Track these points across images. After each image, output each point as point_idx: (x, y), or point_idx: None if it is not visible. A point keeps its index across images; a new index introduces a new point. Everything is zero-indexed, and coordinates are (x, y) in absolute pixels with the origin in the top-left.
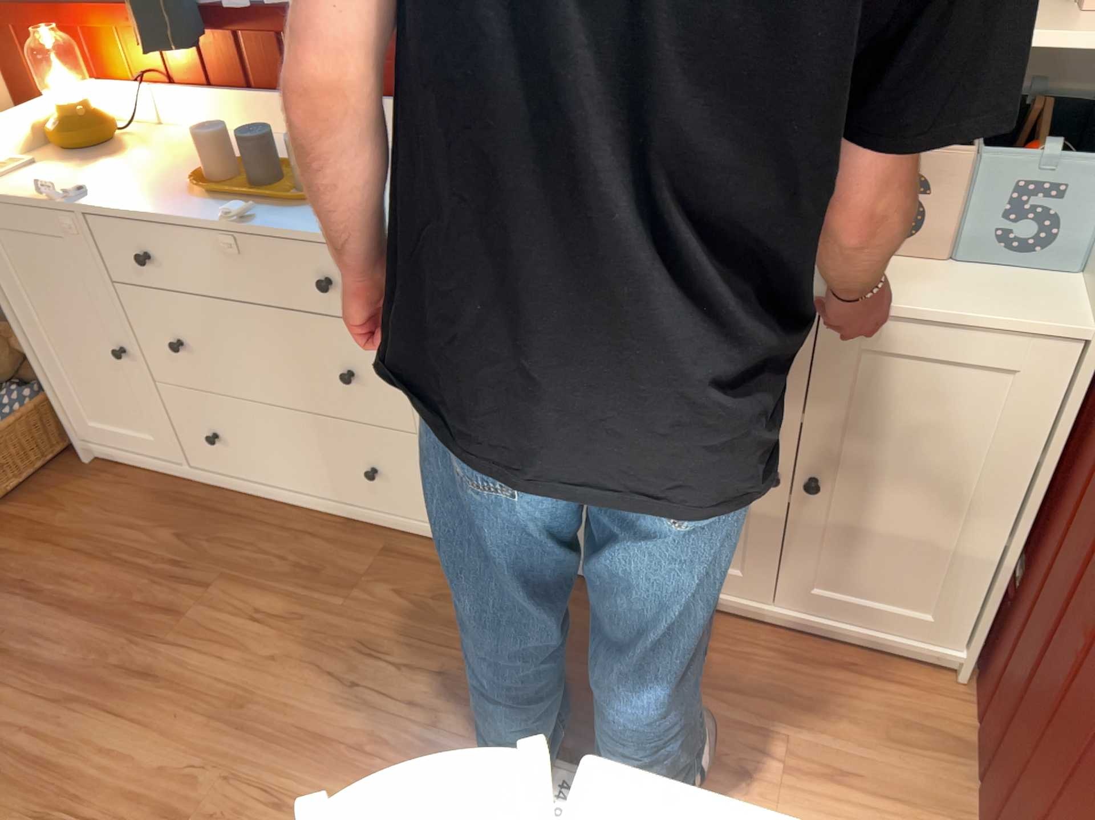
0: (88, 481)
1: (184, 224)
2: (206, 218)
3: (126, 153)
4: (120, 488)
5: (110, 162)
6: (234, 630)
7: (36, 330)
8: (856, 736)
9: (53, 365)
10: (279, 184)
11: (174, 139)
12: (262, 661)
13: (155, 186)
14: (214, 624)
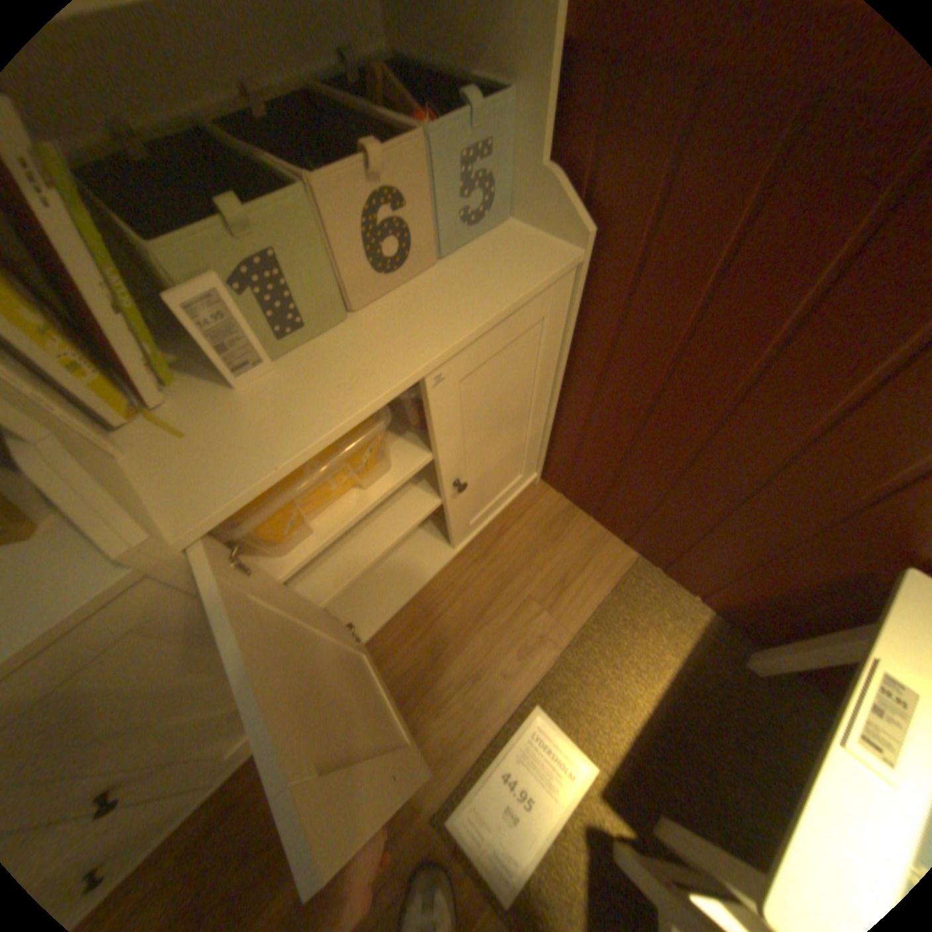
0: None
1: None
2: None
3: None
4: None
5: None
6: None
7: None
8: (543, 560)
9: None
10: None
11: None
12: None
13: None
14: None
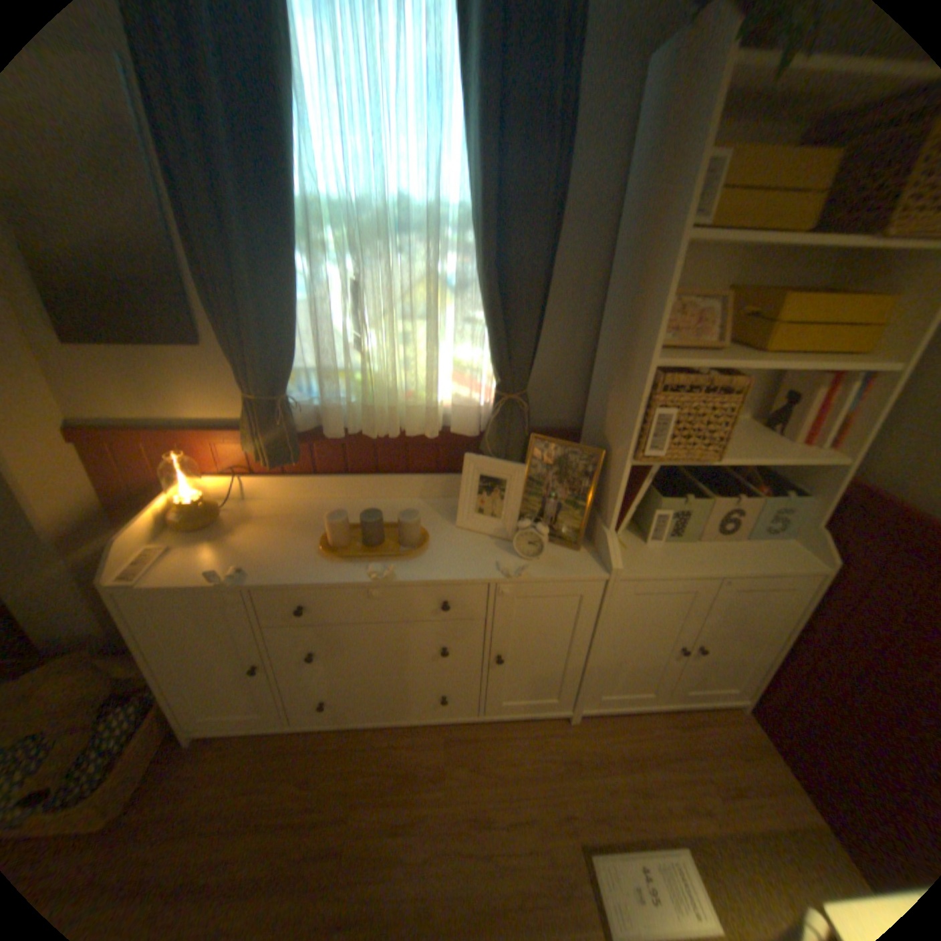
0: (195, 764)
1: (338, 586)
2: (356, 579)
3: (239, 529)
4: (226, 760)
5: (233, 539)
6: (384, 851)
7: (156, 665)
8: (732, 767)
9: (166, 685)
10: (386, 543)
11: (265, 511)
12: (418, 869)
13: (292, 556)
14: (367, 853)
